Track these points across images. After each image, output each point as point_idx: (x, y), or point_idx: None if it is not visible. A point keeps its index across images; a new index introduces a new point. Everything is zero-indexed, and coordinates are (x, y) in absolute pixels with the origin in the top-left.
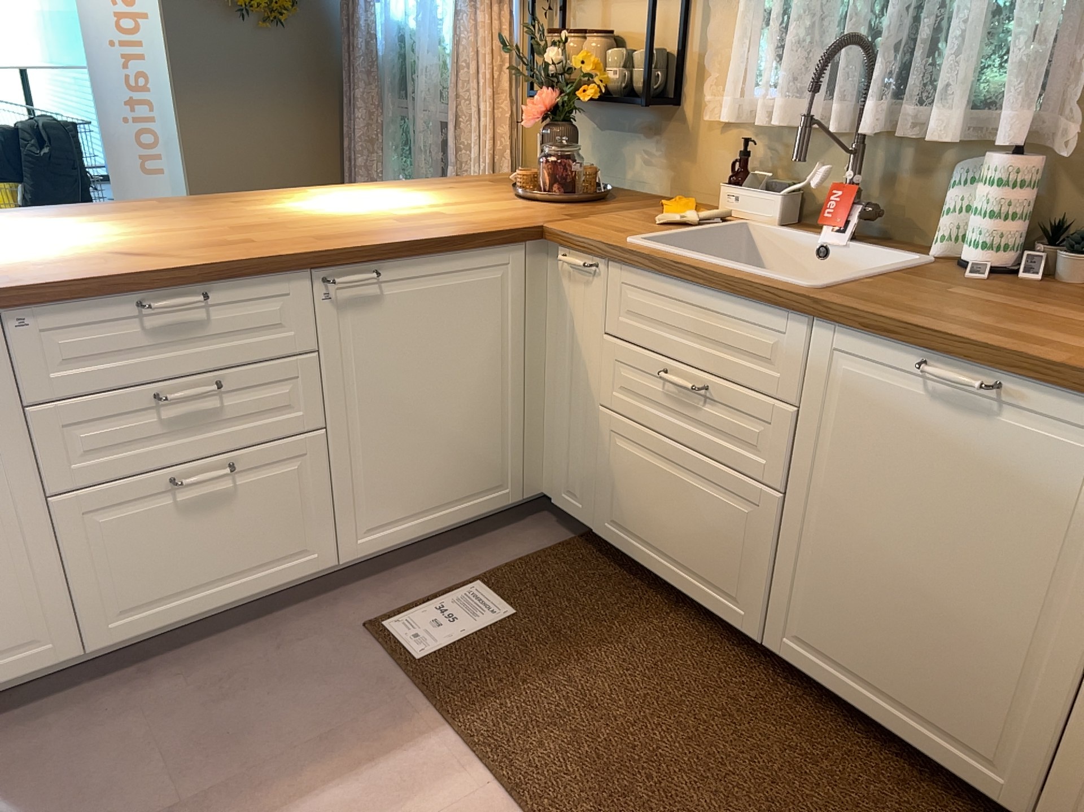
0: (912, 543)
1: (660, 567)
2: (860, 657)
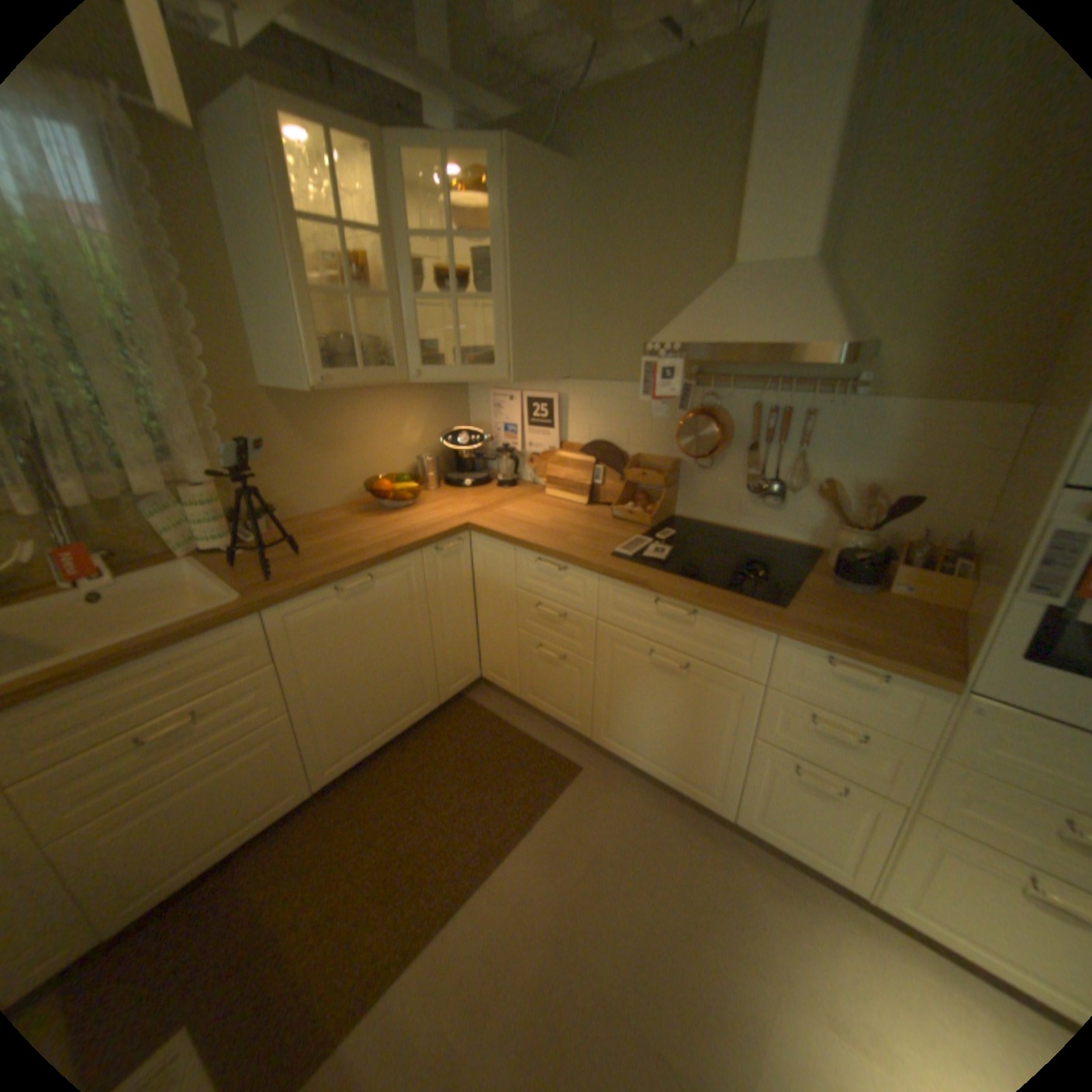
0: (365, 664)
1: (211, 862)
2: (366, 732)
